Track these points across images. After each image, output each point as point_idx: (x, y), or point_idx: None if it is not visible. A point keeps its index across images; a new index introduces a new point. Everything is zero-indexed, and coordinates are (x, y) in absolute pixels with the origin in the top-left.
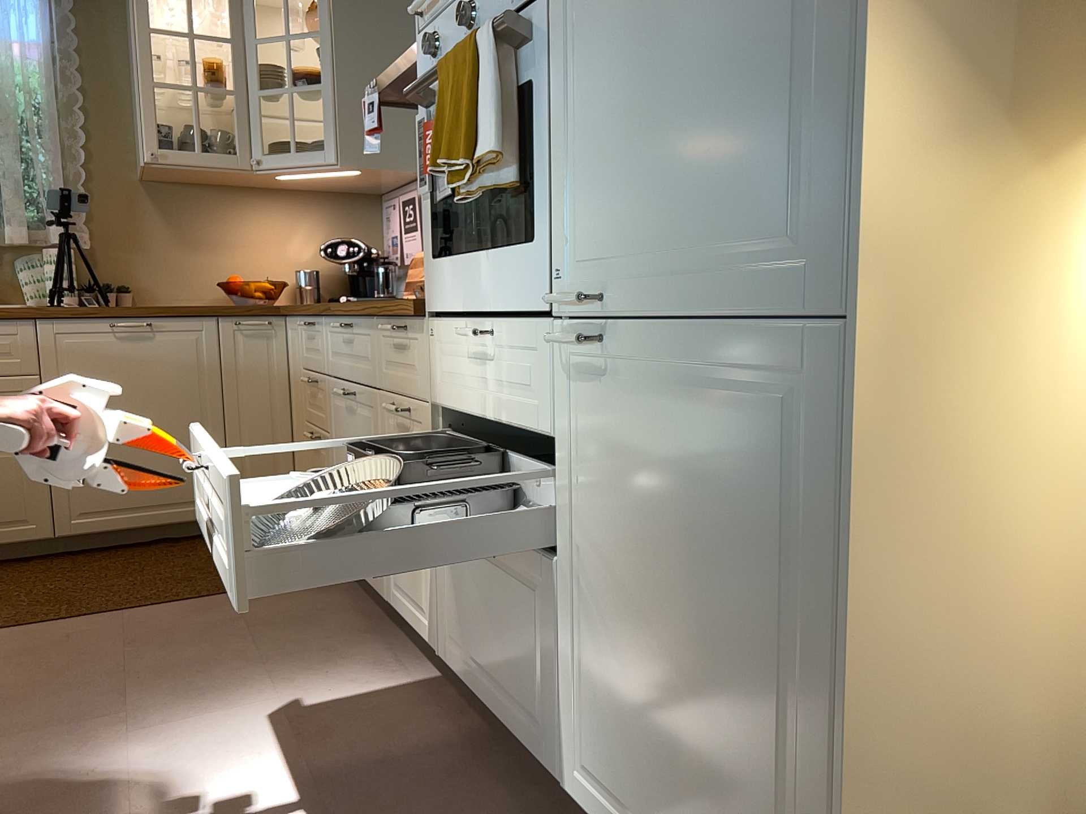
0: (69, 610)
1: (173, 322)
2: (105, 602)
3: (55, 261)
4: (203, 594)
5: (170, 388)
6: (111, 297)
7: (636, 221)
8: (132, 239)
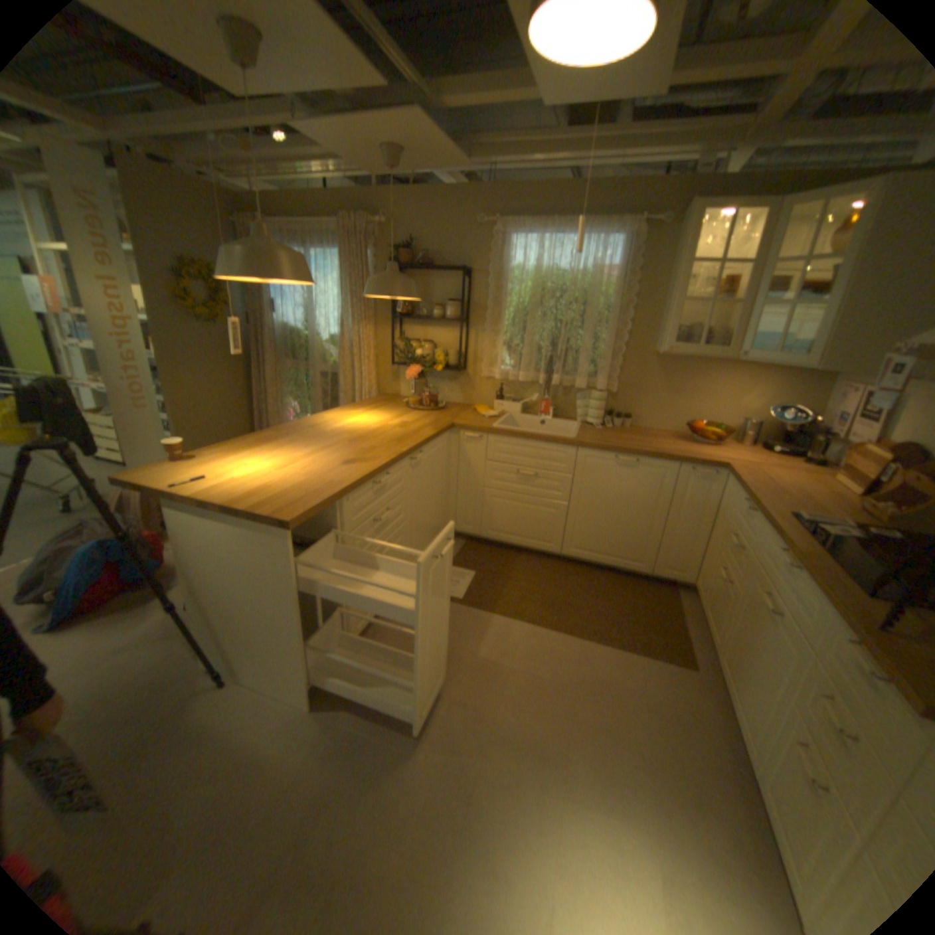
0: (556, 621)
1: (652, 461)
2: (574, 623)
3: (595, 399)
4: (625, 648)
5: (639, 498)
6: (620, 422)
7: None
8: (640, 387)
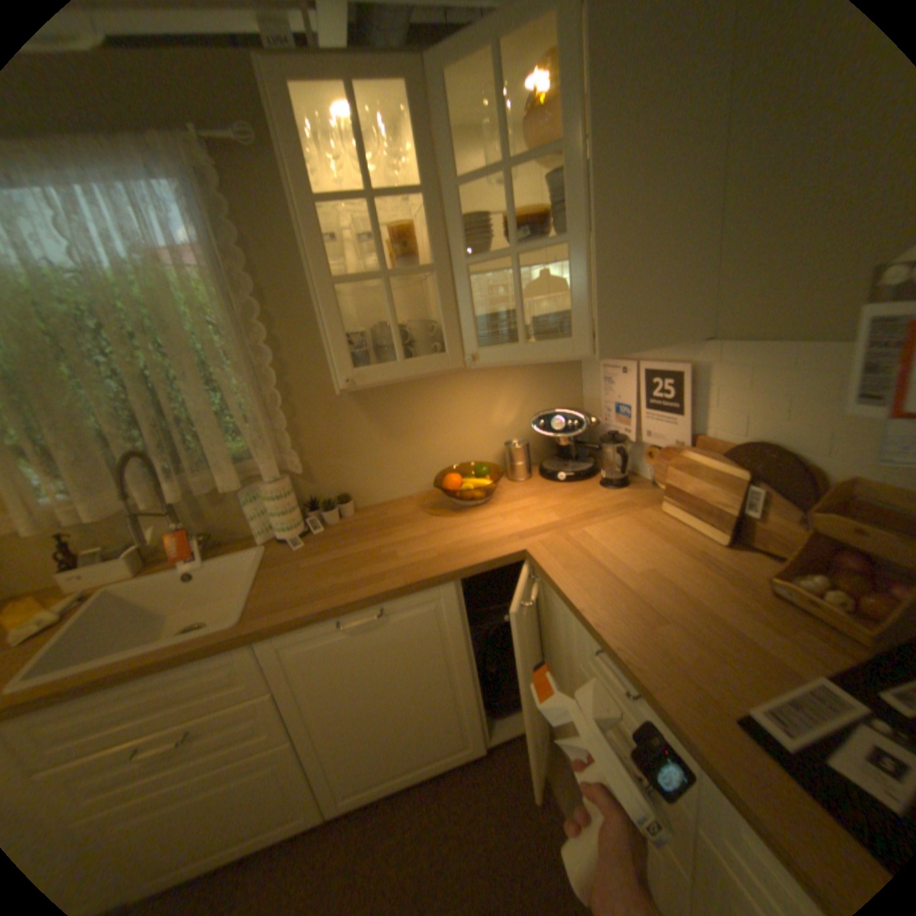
0: None
1: (407, 599)
2: None
3: (271, 496)
4: None
5: (414, 664)
6: (334, 514)
7: None
8: (343, 444)
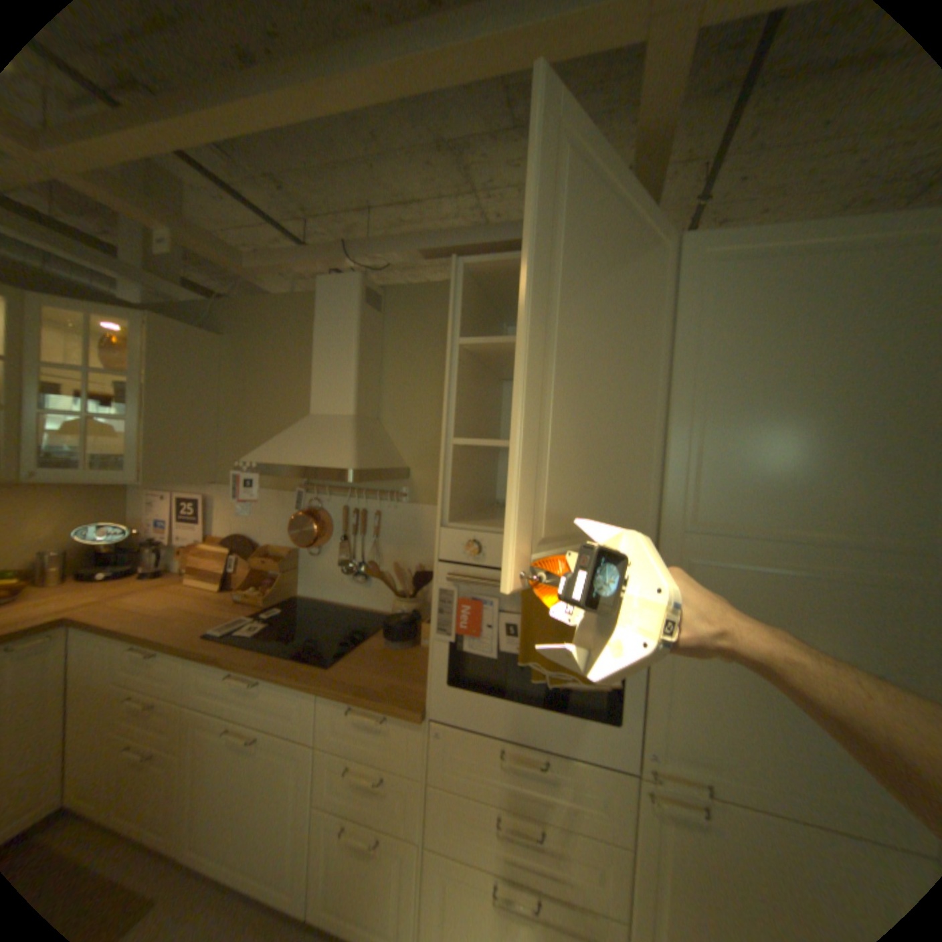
0: None
1: None
2: None
3: None
4: None
5: None
6: None
7: (741, 753)
8: None
